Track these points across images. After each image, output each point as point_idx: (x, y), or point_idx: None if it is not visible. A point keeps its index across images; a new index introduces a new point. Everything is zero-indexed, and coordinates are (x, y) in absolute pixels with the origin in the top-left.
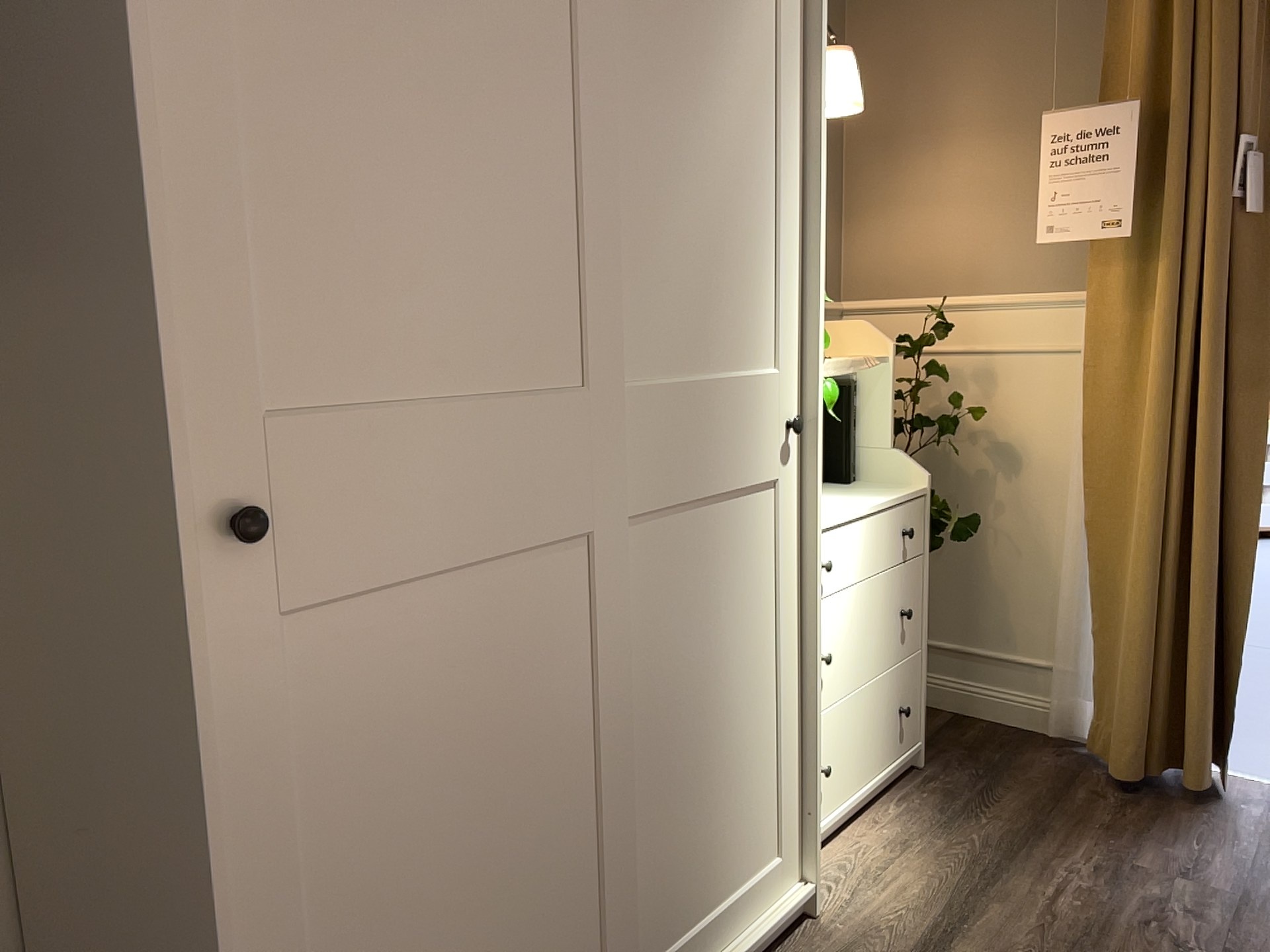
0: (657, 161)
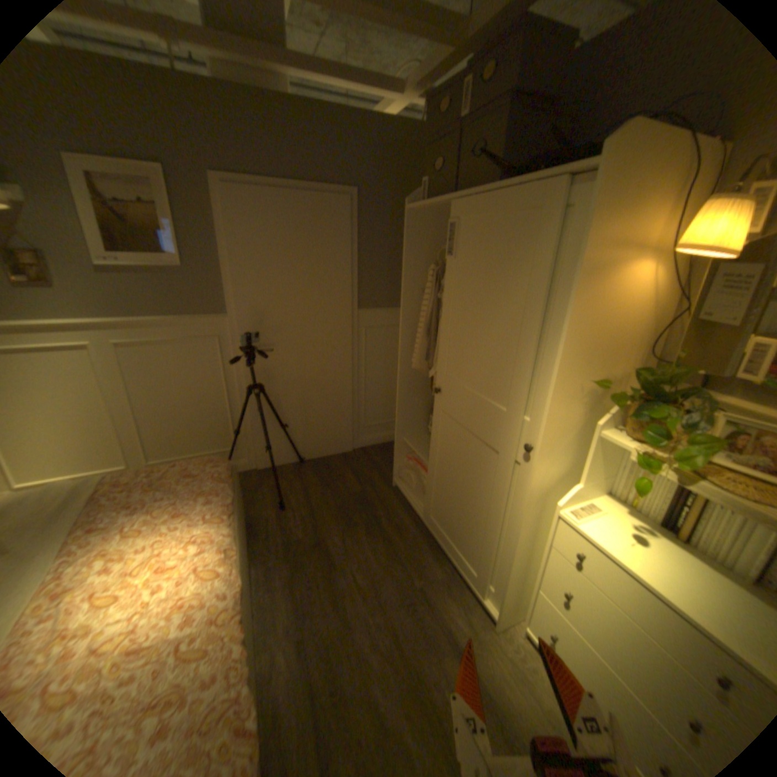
0: (485, 310)
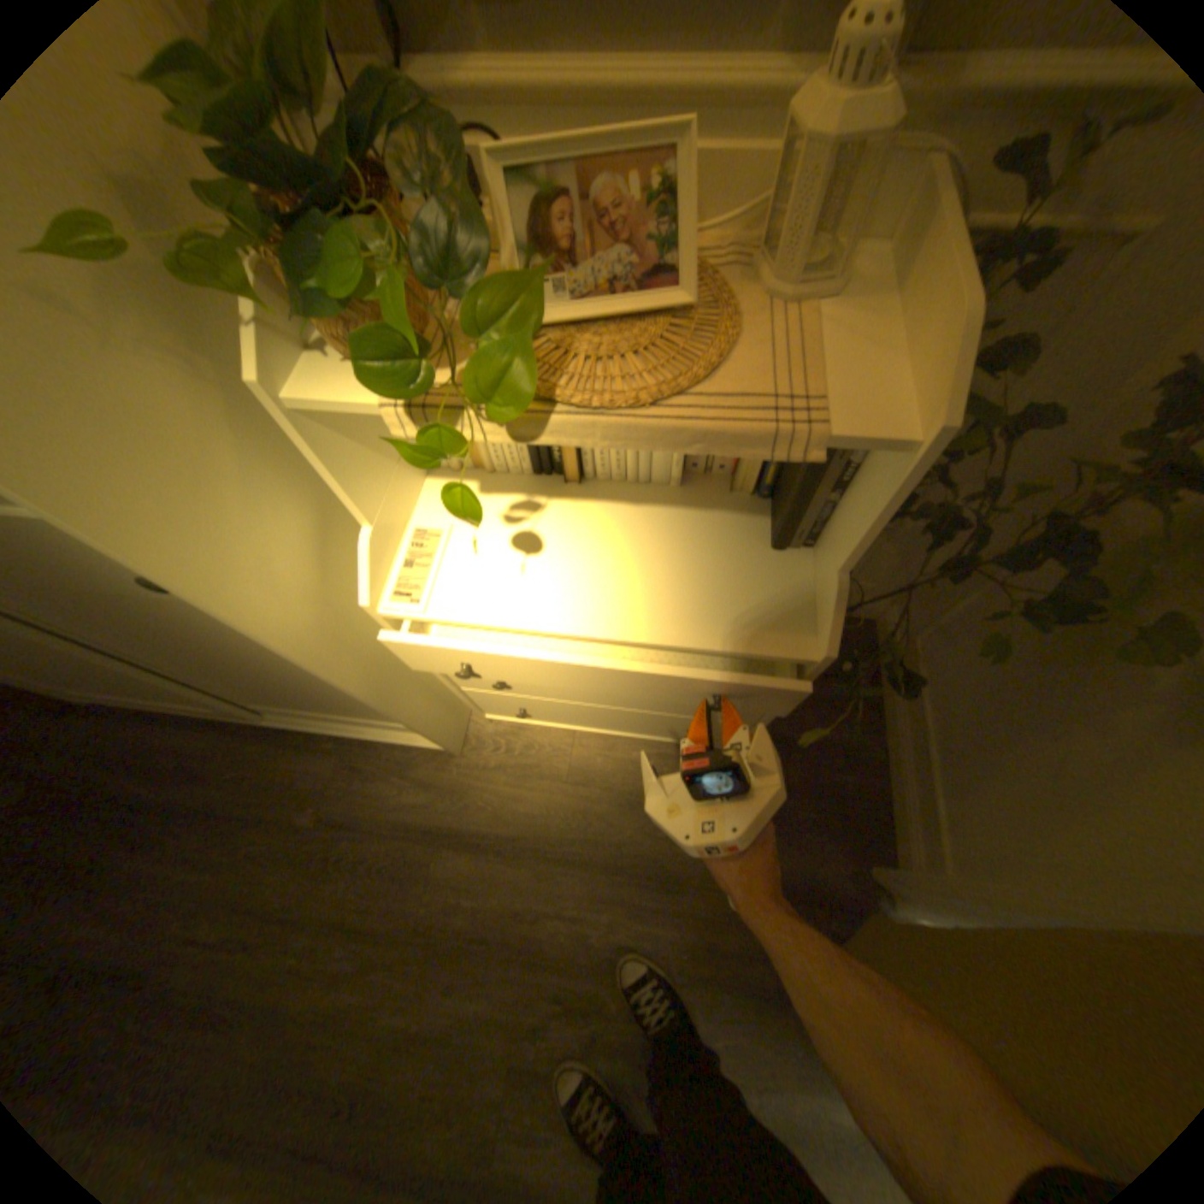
0: None
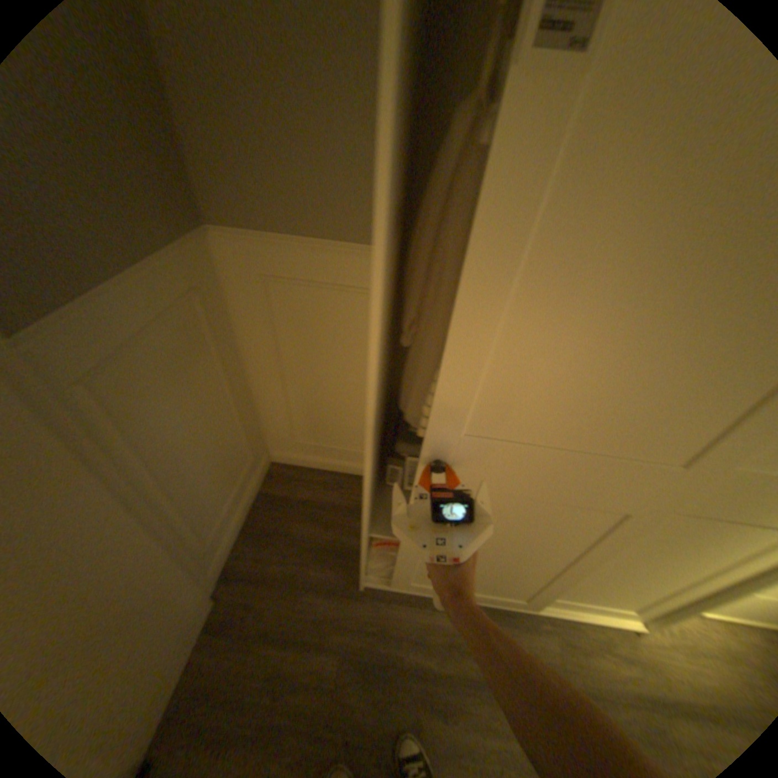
0: None
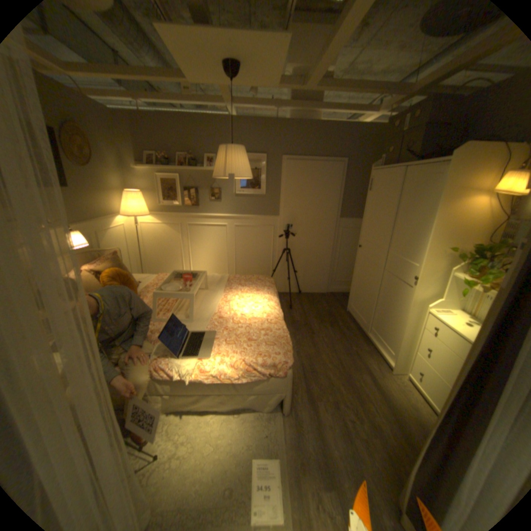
0: (405, 217)
